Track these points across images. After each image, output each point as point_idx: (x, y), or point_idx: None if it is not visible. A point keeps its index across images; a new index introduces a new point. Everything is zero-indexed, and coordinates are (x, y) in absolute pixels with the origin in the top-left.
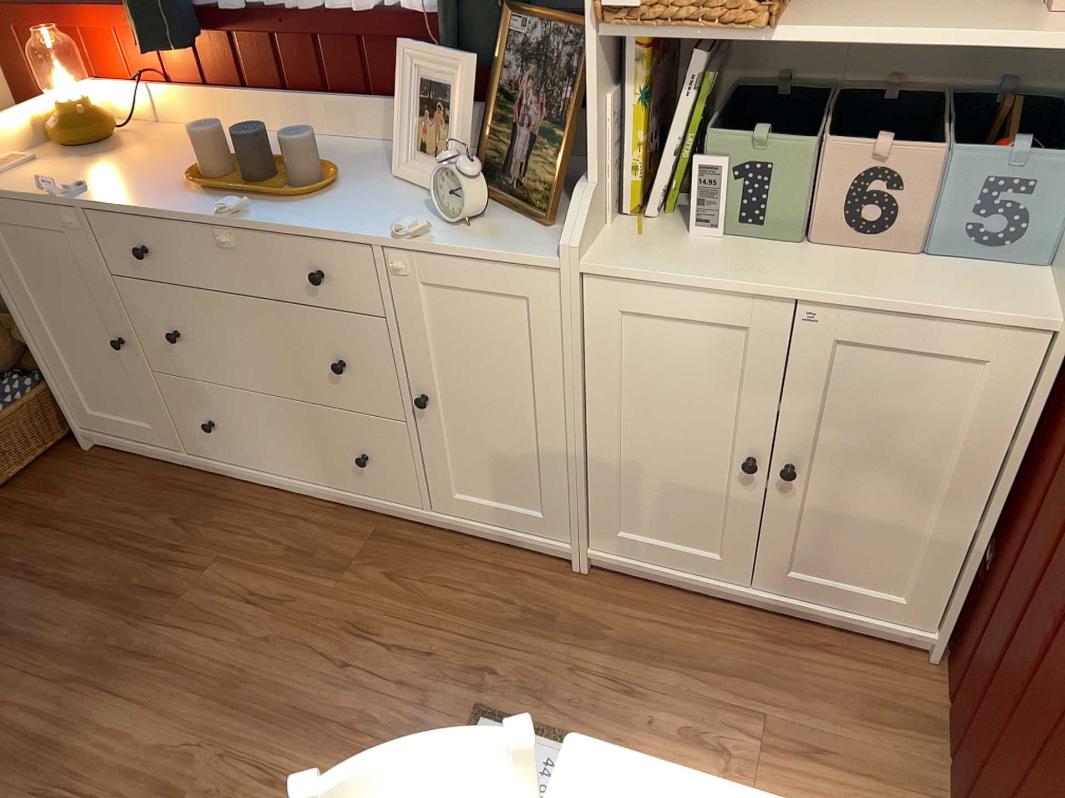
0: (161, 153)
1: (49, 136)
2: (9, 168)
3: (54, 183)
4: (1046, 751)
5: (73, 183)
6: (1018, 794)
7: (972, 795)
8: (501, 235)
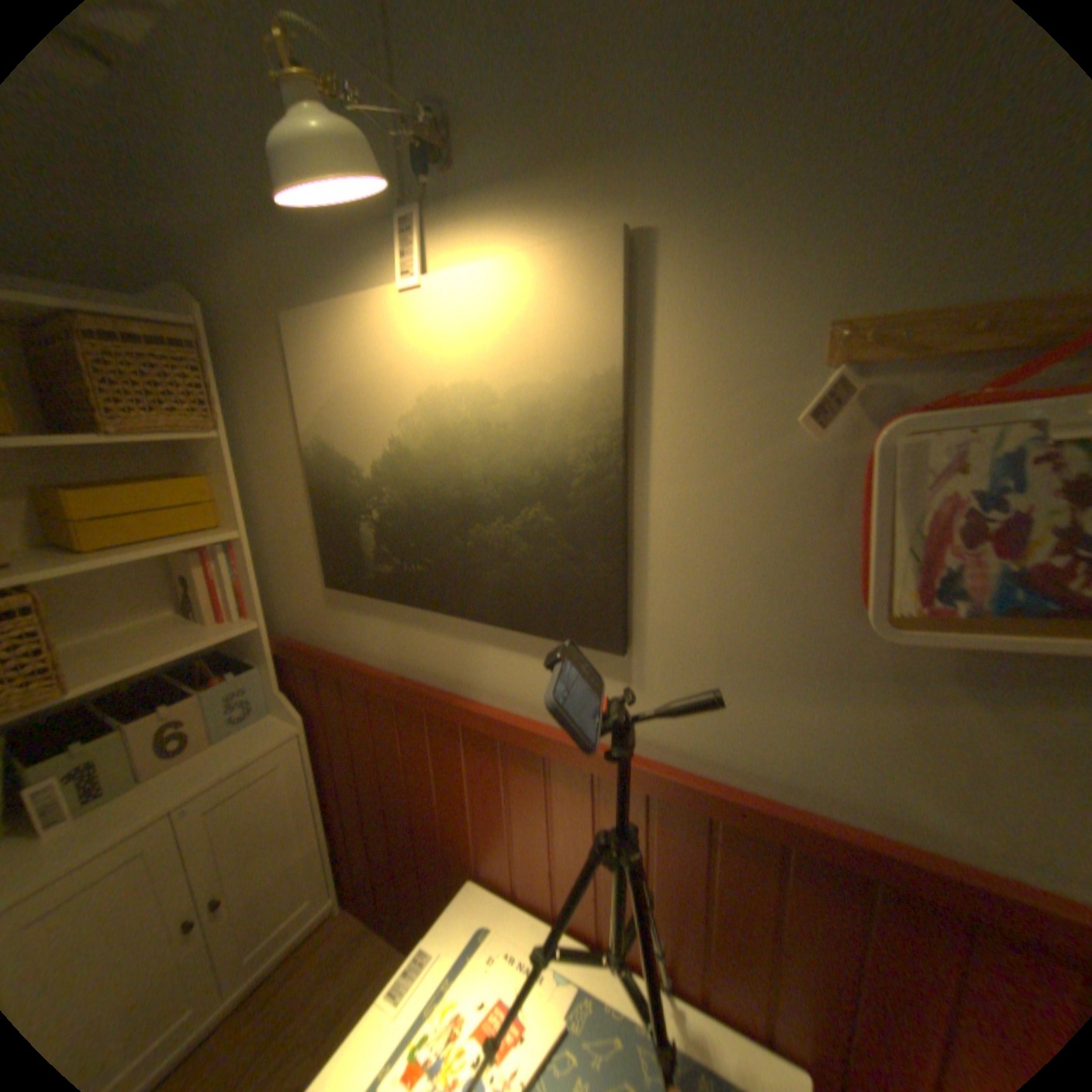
0: None
1: None
2: None
3: None
4: (415, 873)
5: None
6: (418, 902)
7: (401, 935)
8: None
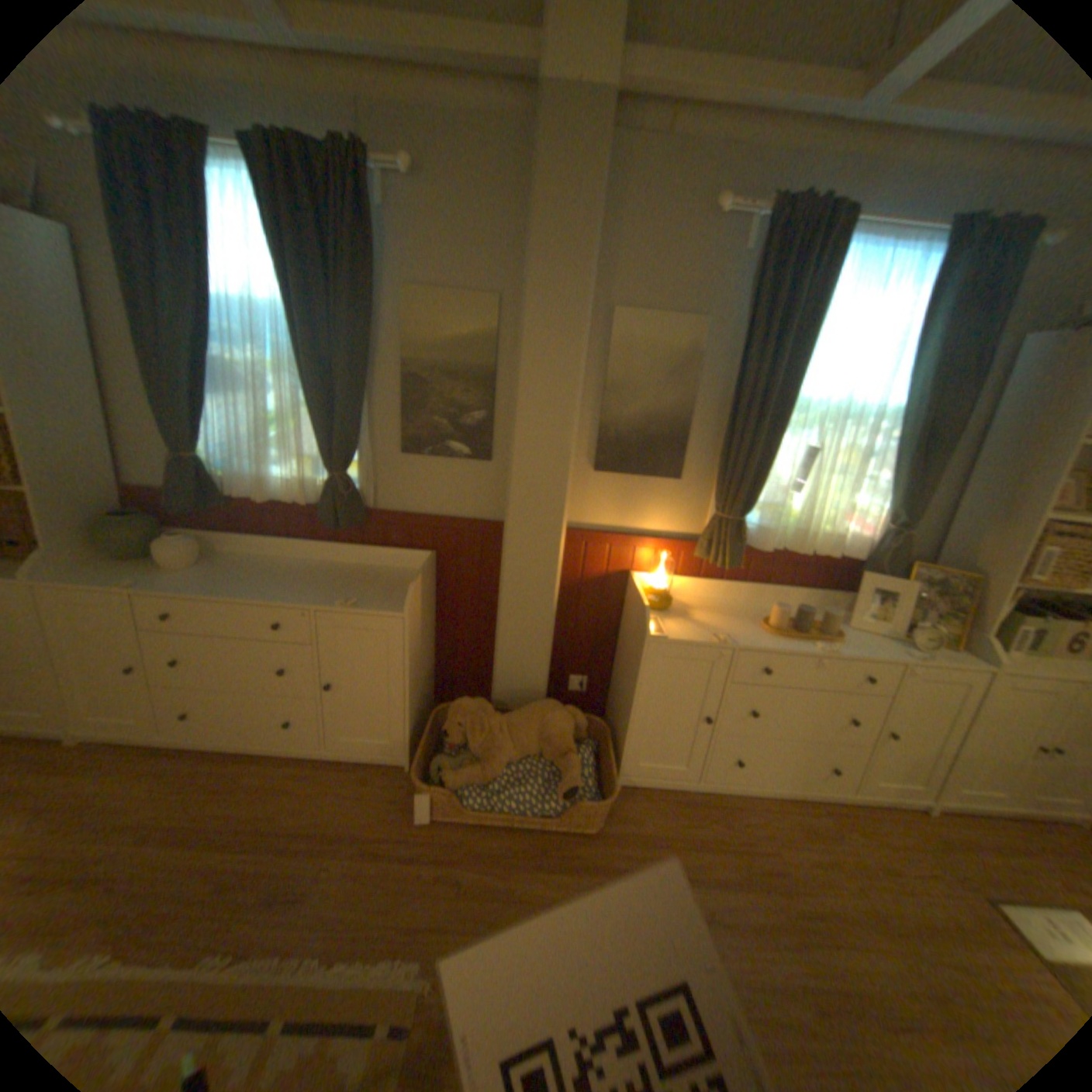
0: (711, 615)
1: (652, 606)
2: (660, 626)
3: (712, 636)
4: None
5: (723, 636)
6: None
7: None
8: (954, 660)
